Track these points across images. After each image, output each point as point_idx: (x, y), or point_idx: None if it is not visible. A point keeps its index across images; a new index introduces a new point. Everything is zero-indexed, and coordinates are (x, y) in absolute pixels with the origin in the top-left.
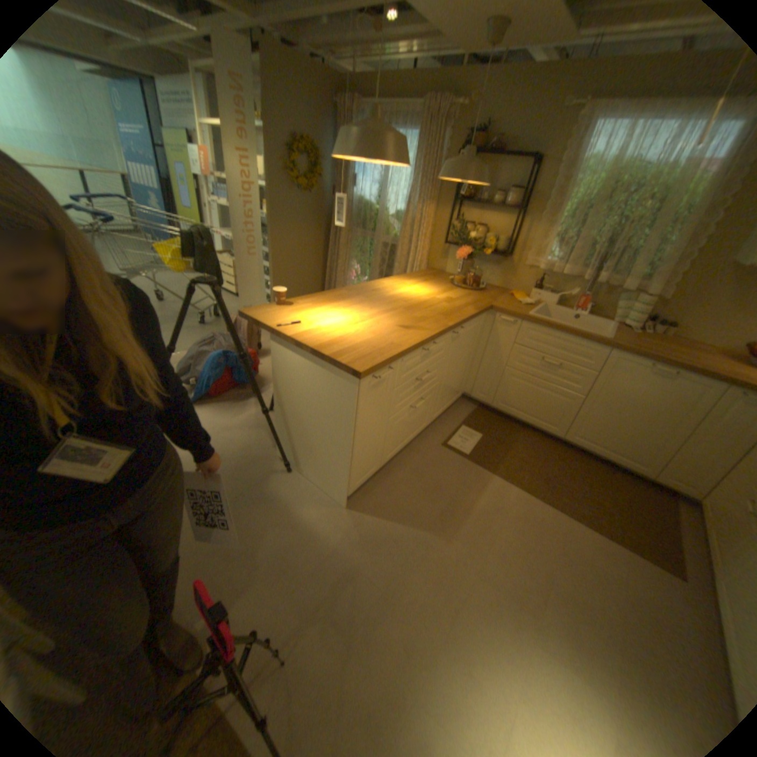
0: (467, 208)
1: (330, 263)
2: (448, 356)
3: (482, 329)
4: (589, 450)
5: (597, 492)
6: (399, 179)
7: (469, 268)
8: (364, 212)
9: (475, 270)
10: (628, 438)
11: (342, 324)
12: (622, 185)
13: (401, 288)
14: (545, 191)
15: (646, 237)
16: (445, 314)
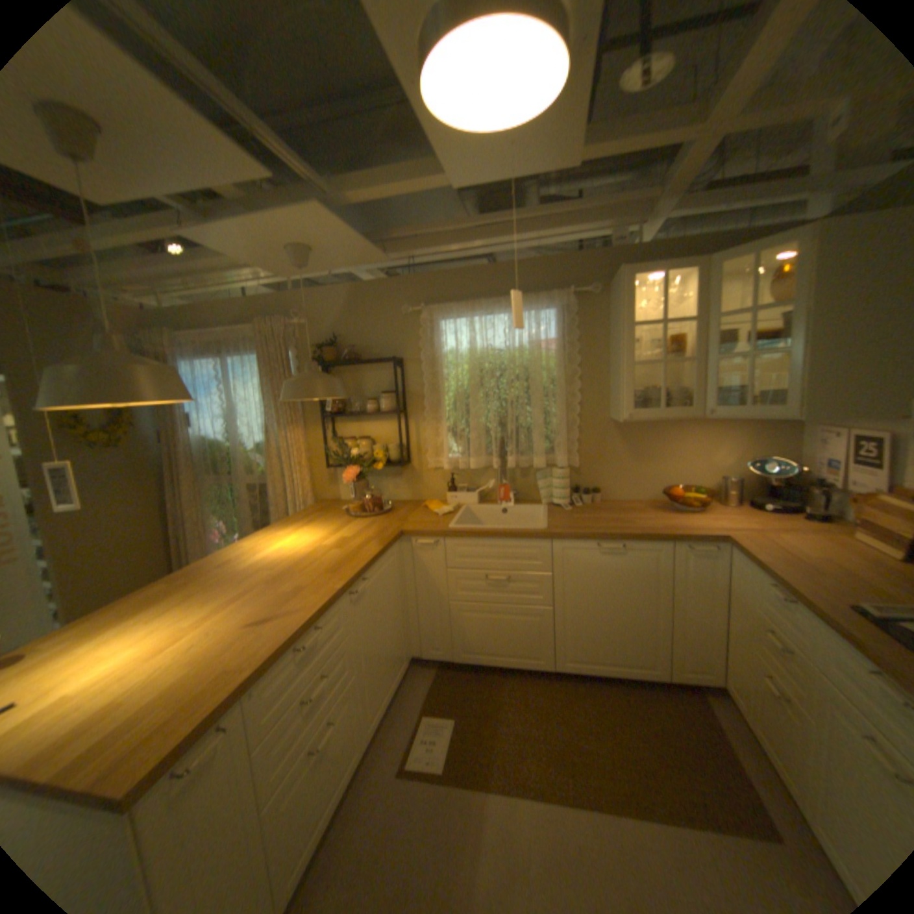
0: (342, 424)
1: (174, 532)
2: (357, 628)
3: (401, 563)
4: (588, 675)
5: (623, 741)
6: (248, 409)
7: (364, 490)
8: (212, 455)
9: (374, 489)
10: (618, 641)
11: (126, 667)
12: (486, 373)
13: (269, 548)
14: (418, 392)
15: (530, 414)
16: (333, 571)
